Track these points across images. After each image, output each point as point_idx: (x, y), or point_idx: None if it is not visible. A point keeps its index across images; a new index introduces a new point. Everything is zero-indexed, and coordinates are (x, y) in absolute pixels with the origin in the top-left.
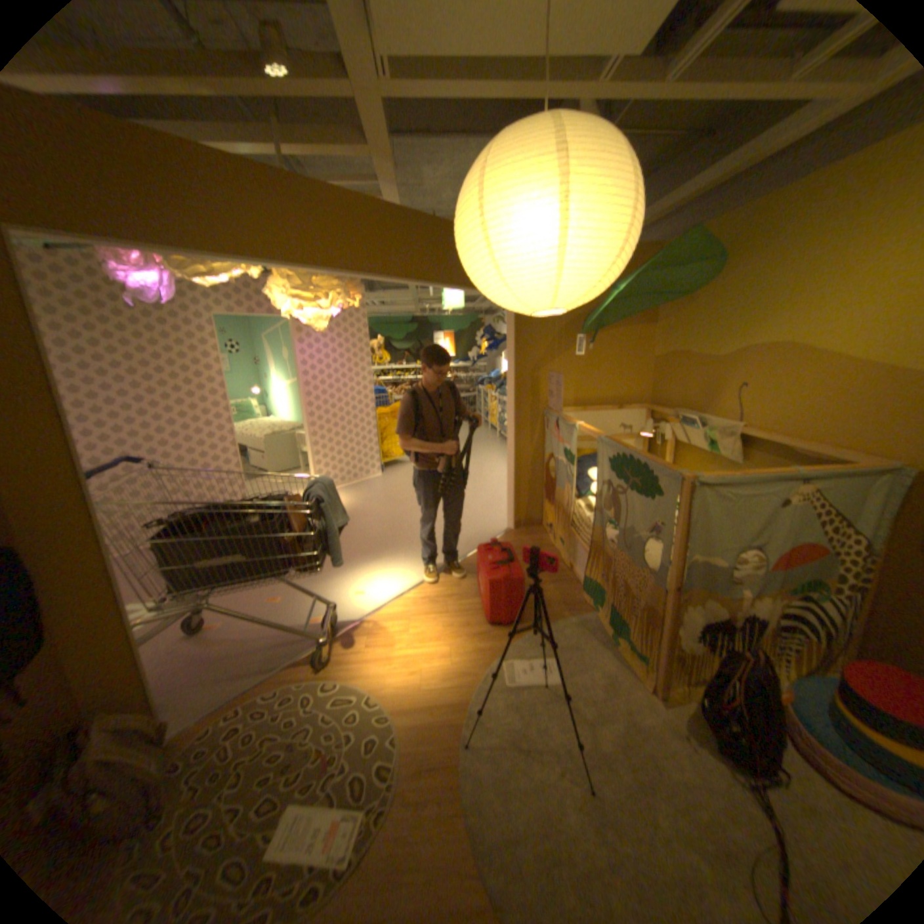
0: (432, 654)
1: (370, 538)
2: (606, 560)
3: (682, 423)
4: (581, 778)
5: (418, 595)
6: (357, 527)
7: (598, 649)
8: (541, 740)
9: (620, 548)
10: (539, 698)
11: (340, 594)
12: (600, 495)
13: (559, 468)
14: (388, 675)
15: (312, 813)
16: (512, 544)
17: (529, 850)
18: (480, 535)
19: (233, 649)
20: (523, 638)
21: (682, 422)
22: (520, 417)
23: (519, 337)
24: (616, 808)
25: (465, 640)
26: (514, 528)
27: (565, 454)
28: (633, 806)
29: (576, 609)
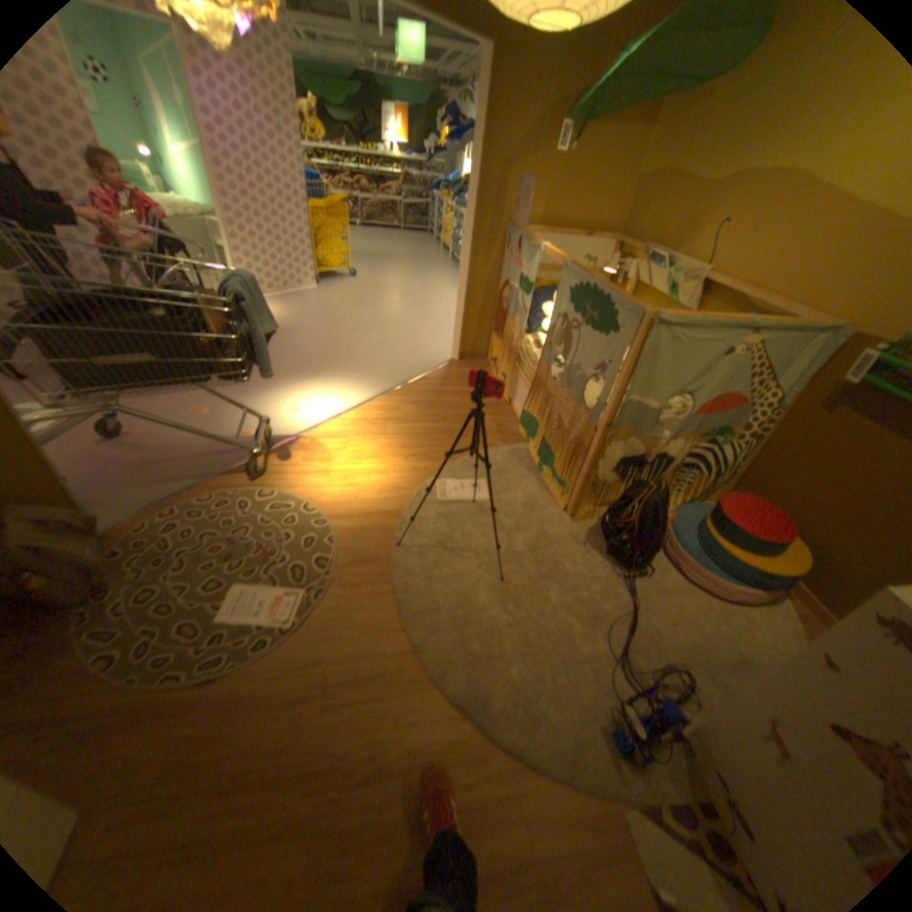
0: (369, 470)
1: (305, 356)
2: (545, 396)
3: (649, 261)
4: (494, 568)
5: (357, 416)
6: (291, 343)
7: (523, 474)
8: (464, 541)
9: (561, 384)
10: (466, 510)
11: (274, 409)
12: (552, 330)
13: (514, 297)
14: (326, 485)
15: (257, 590)
16: (455, 376)
17: (445, 615)
18: (423, 364)
19: (161, 454)
20: (457, 461)
21: (651, 259)
22: (480, 231)
23: (492, 116)
24: (518, 589)
25: (402, 460)
26: (459, 360)
27: (522, 282)
28: (532, 587)
29: (509, 440)
